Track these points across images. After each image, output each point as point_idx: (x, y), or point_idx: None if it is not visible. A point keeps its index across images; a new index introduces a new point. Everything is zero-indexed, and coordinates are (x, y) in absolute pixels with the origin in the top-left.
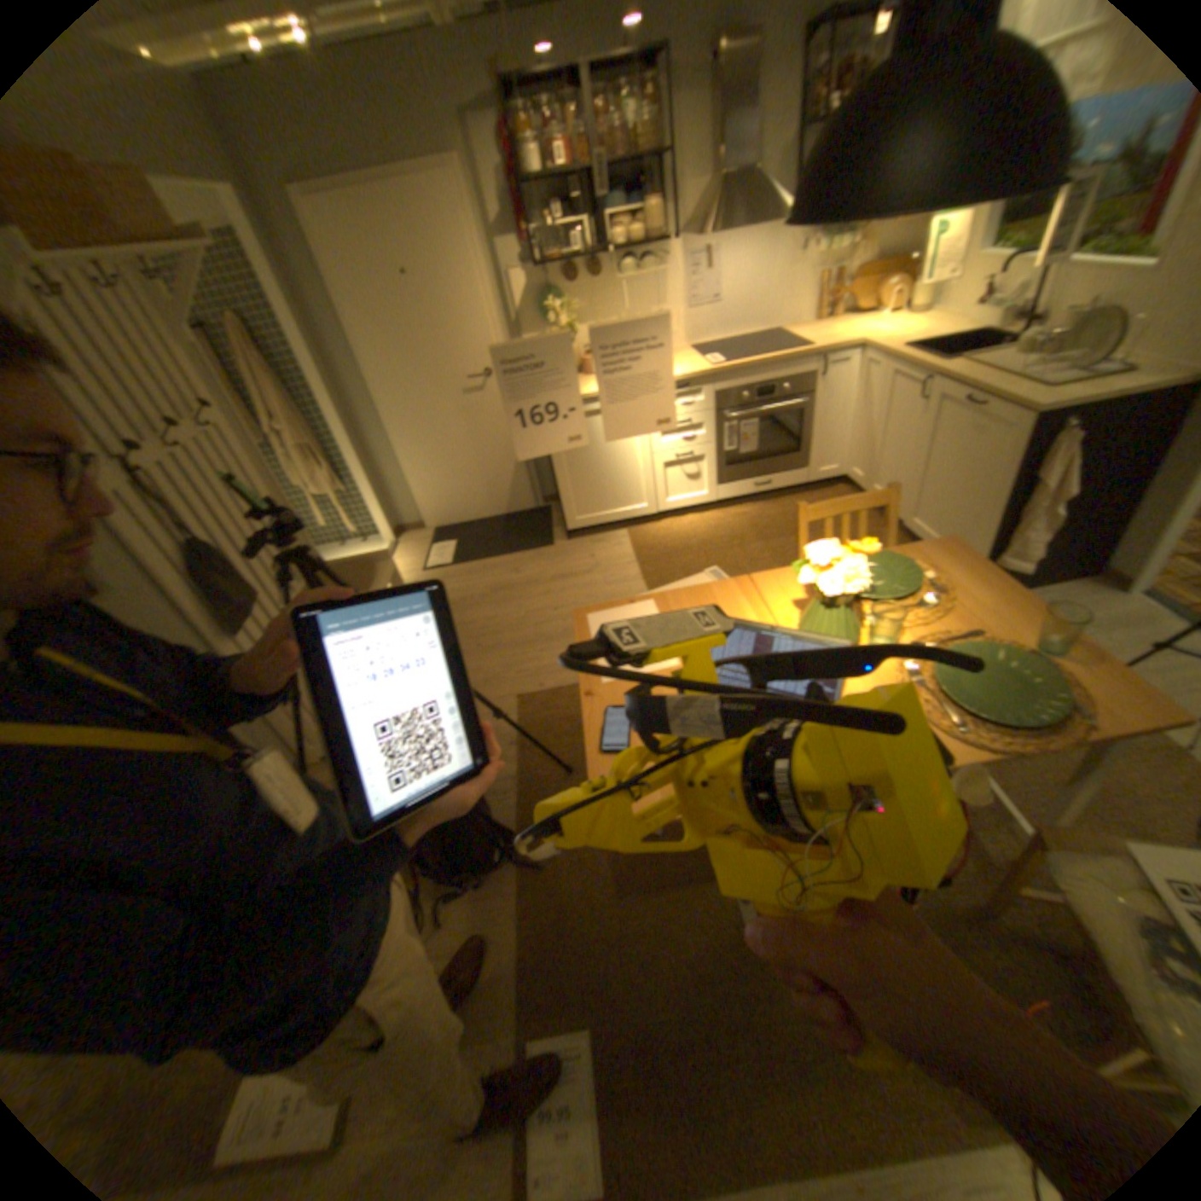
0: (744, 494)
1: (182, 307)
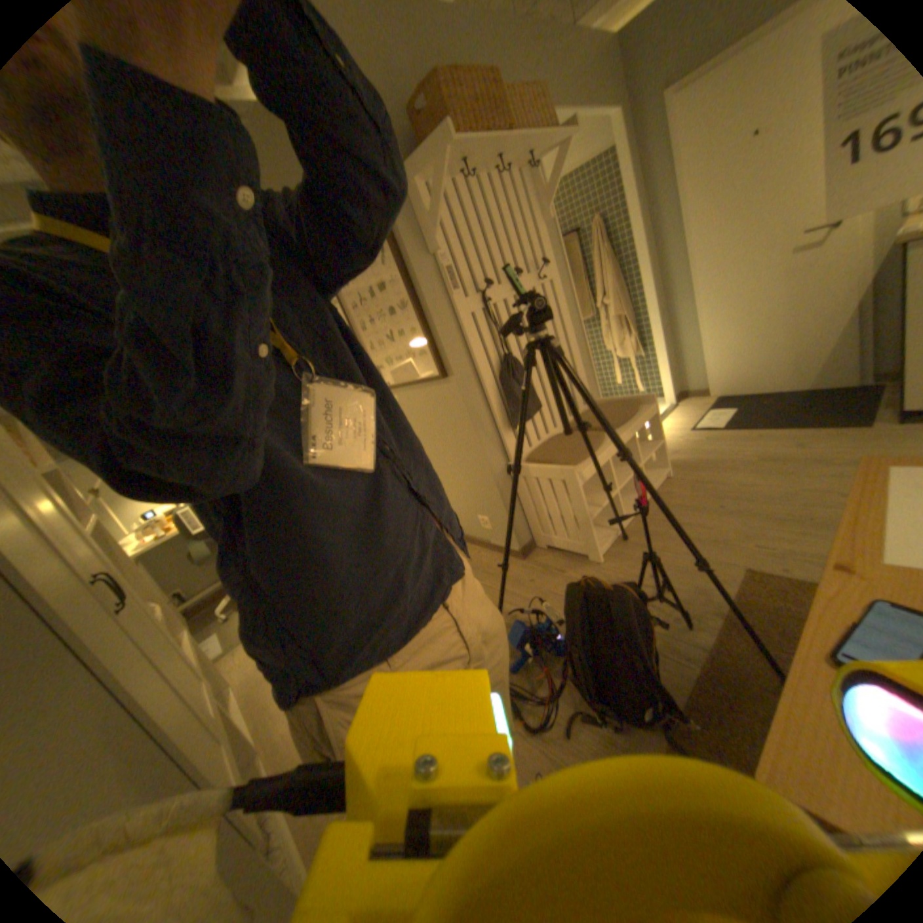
0: None
1: (552, 187)
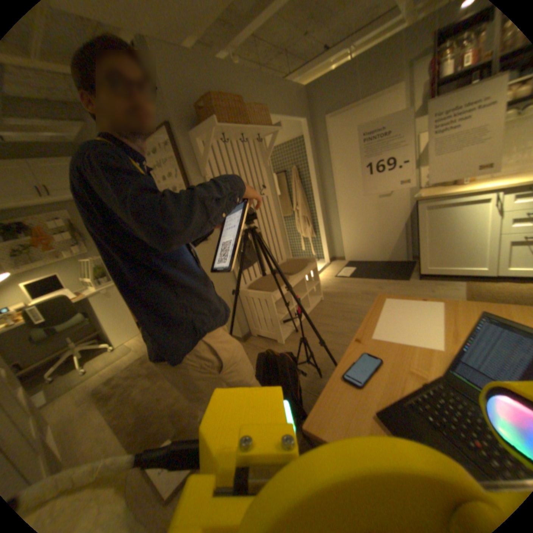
0: None
1: (268, 151)
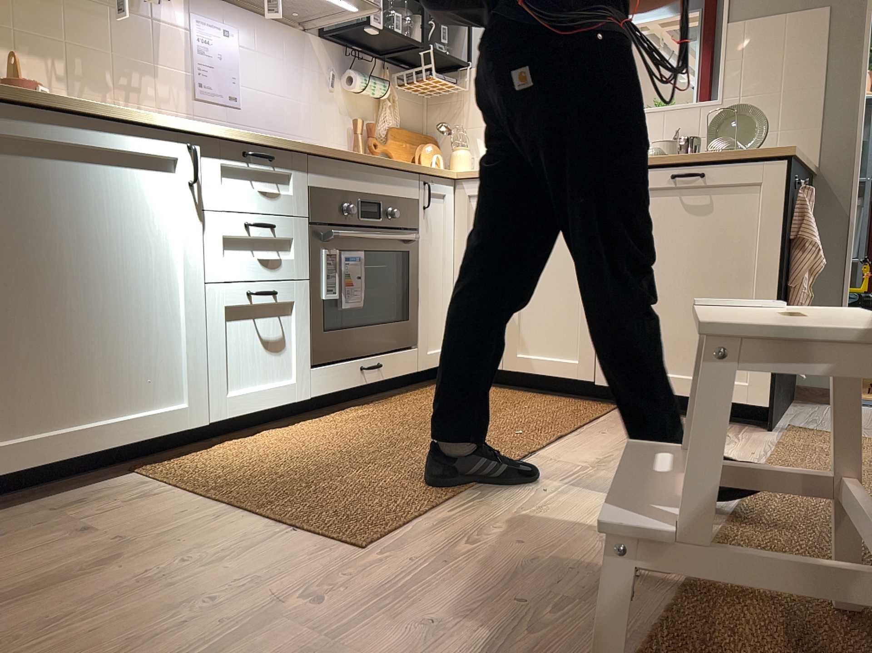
0: (348, 385)
1: None
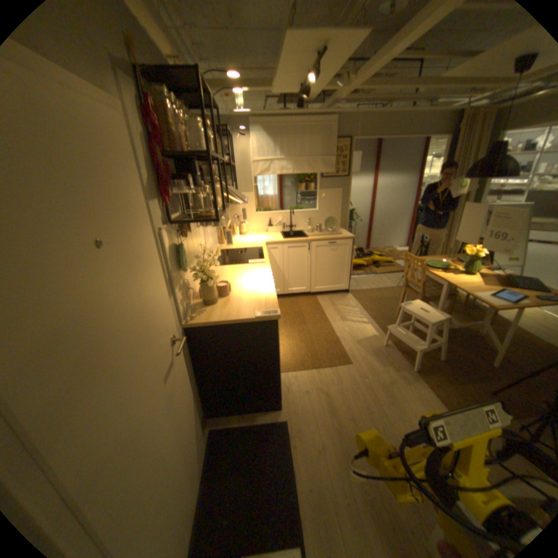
0: None
1: None
